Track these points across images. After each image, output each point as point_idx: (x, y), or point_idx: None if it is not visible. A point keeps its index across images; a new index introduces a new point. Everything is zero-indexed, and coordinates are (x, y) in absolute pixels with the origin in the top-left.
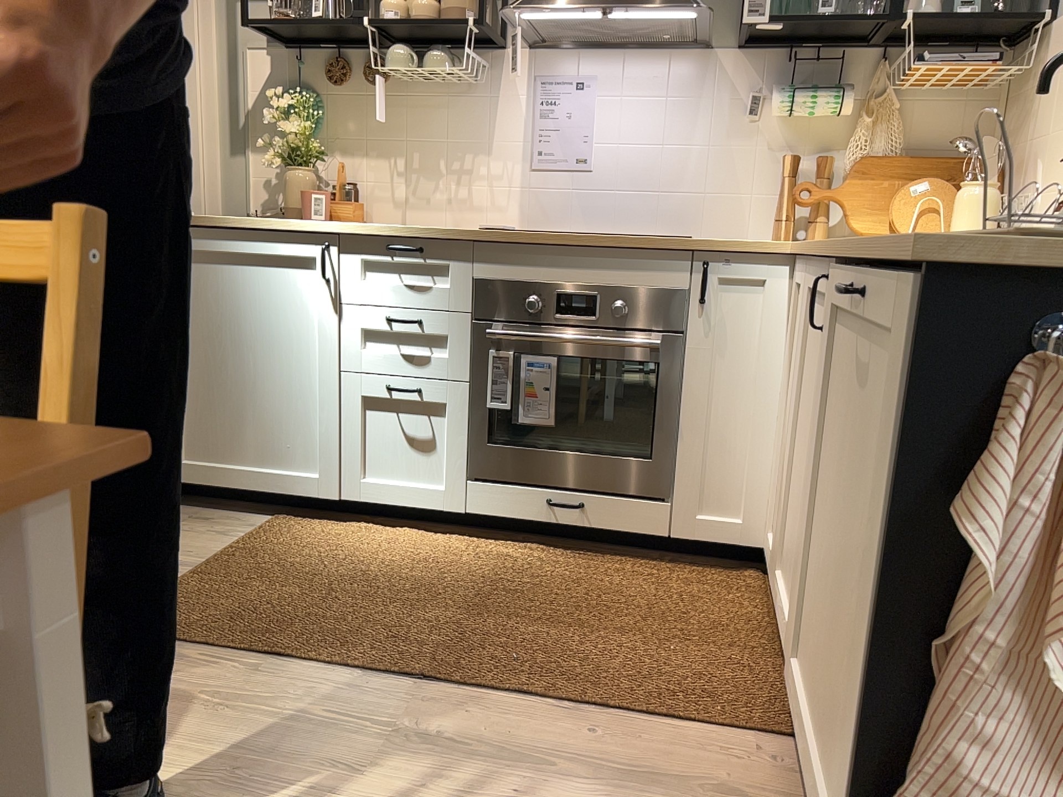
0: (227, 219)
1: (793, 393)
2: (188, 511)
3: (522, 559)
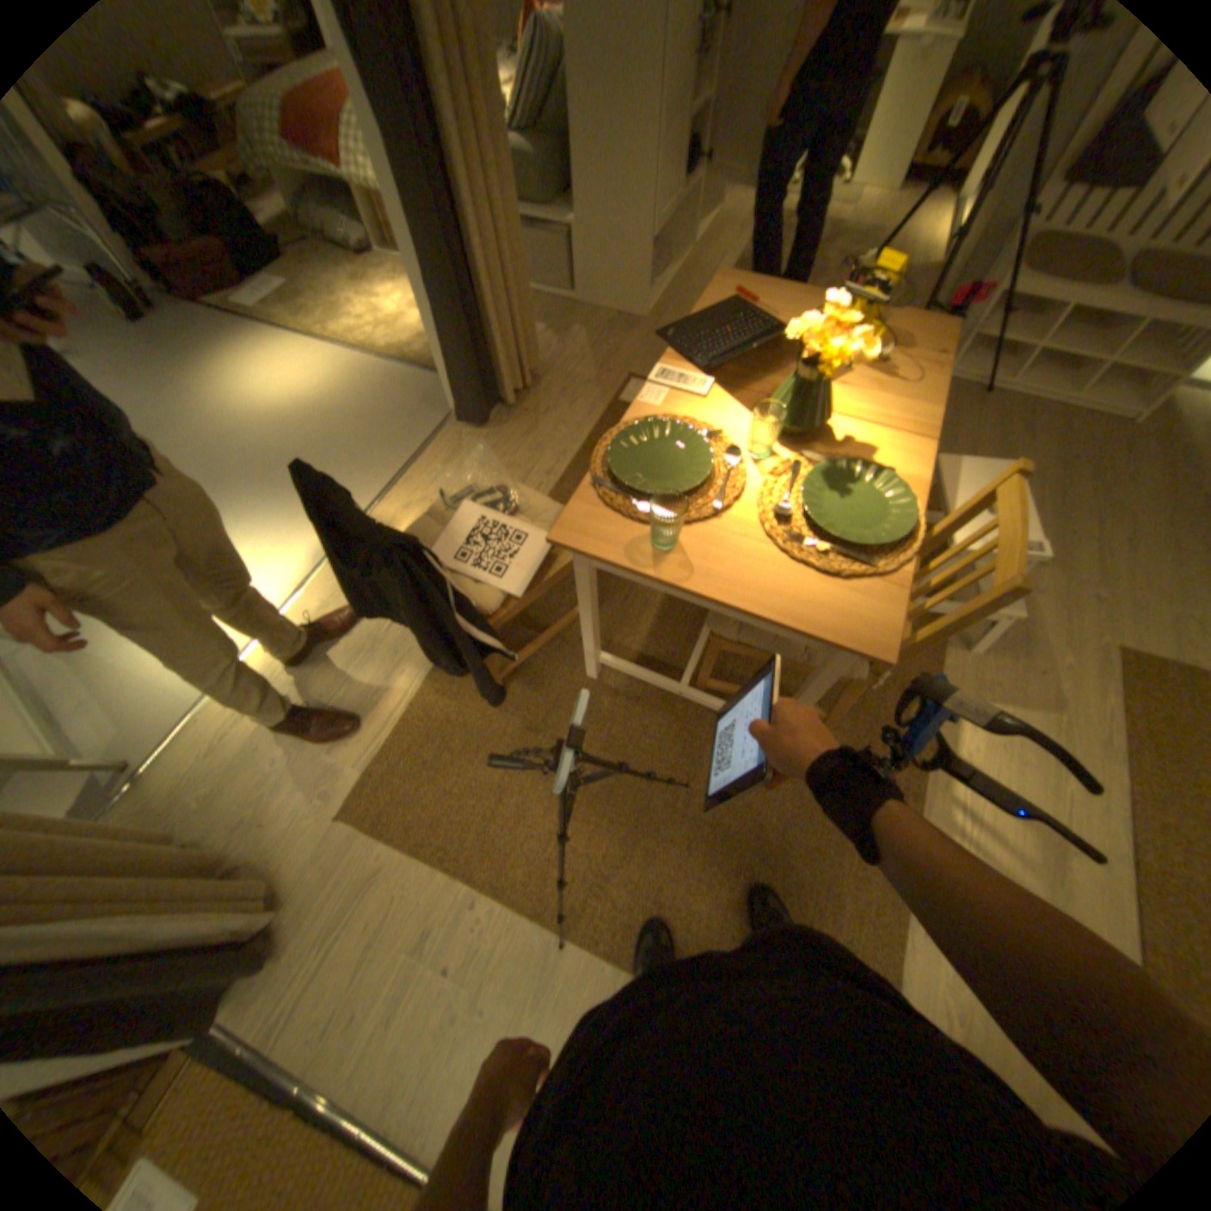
0: None
1: None
2: None
3: None
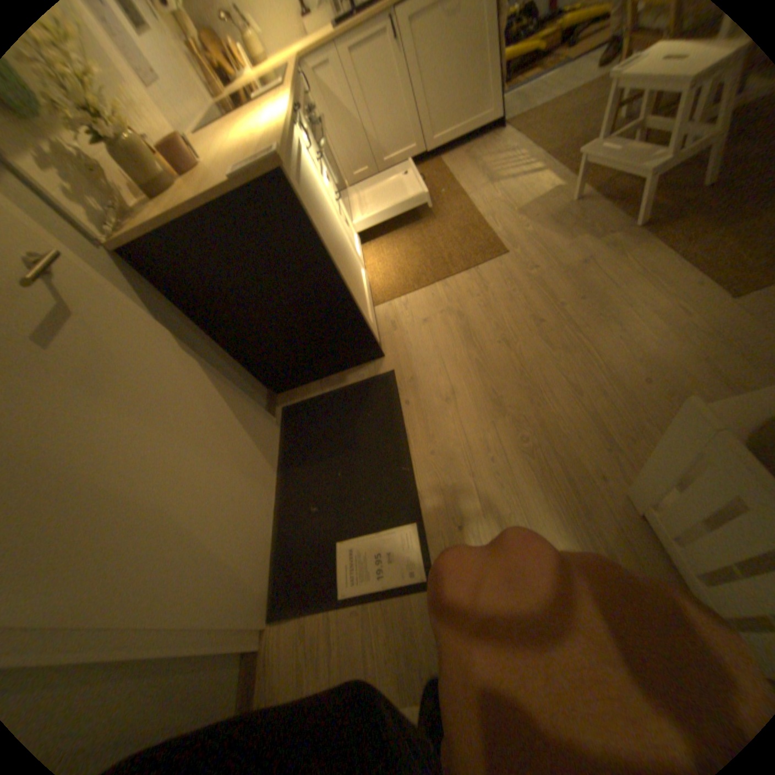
0: (273, 131)
1: (356, 97)
2: (389, 339)
3: (375, 228)
